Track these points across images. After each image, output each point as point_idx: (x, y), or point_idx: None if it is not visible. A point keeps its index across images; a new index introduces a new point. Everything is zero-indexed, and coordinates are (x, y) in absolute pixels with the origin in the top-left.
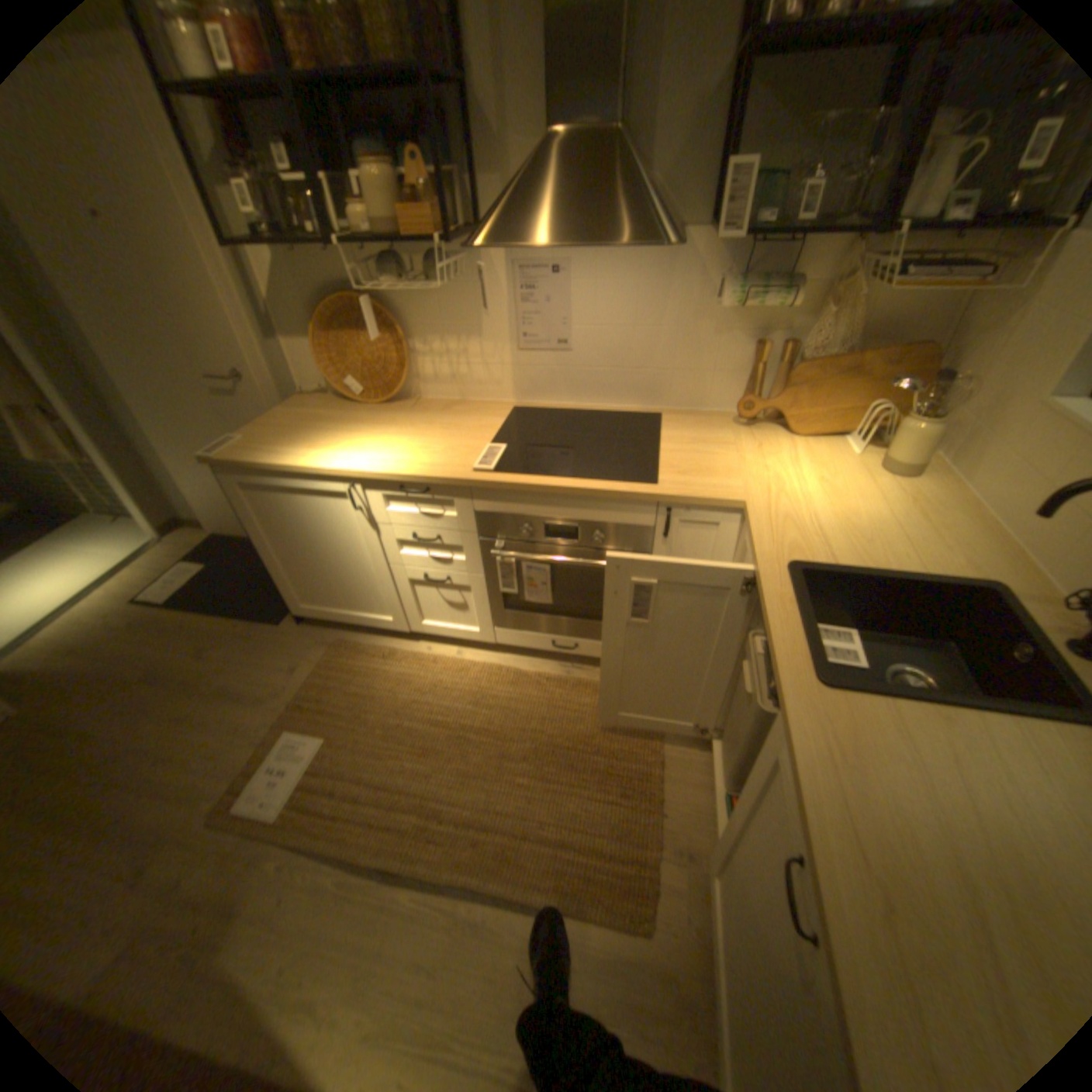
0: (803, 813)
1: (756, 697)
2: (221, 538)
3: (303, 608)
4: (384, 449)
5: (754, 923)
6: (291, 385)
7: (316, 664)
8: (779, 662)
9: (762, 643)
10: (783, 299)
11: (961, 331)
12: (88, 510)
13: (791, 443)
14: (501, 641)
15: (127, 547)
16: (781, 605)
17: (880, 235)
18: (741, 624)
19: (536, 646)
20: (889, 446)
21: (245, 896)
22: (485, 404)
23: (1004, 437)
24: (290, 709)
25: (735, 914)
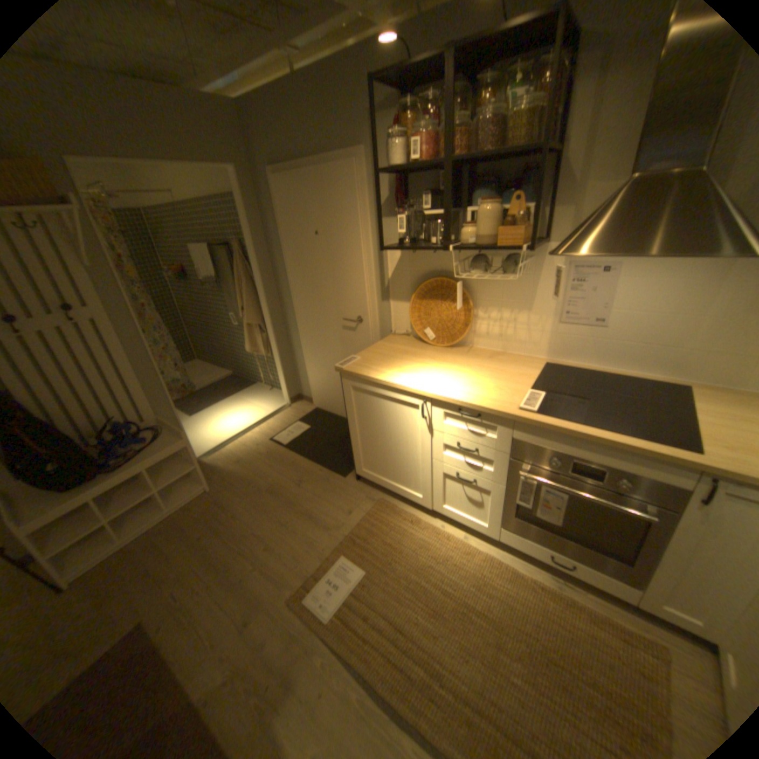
0: None
1: None
2: (321, 412)
3: (364, 472)
4: (450, 381)
5: None
6: (388, 329)
7: (365, 514)
8: None
9: None
10: None
11: None
12: (261, 381)
13: None
14: (504, 541)
15: (274, 407)
16: None
17: None
18: None
19: (535, 556)
20: None
21: (300, 679)
22: (522, 357)
23: None
24: (346, 542)
25: None
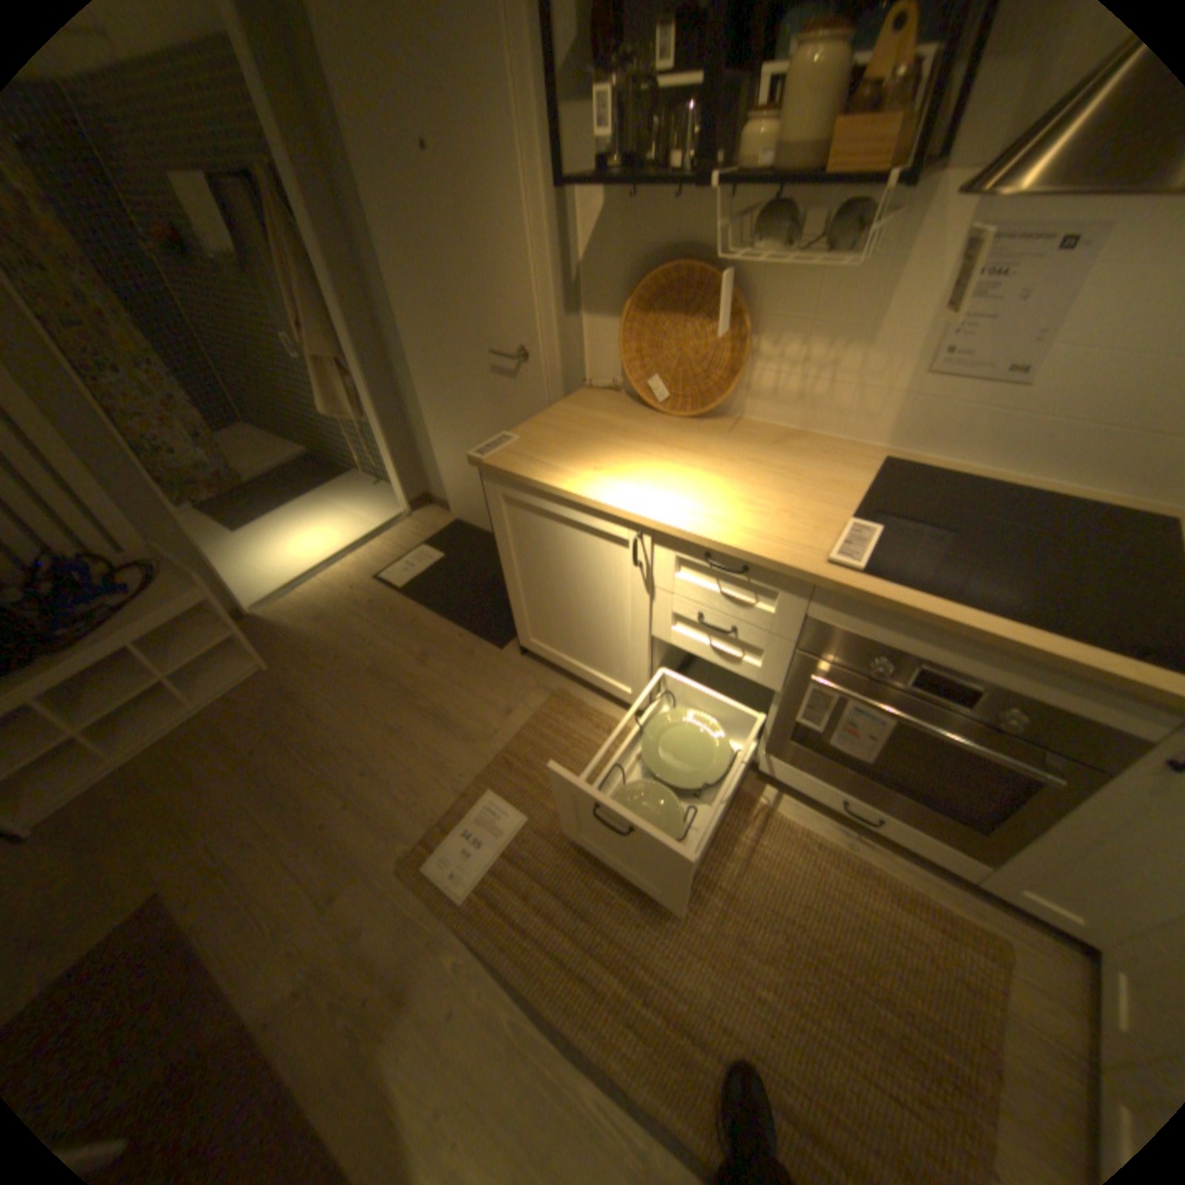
0: None
1: None
2: (463, 528)
3: (533, 644)
4: (692, 494)
5: None
6: (578, 375)
7: (533, 715)
8: None
9: None
10: None
11: None
12: (356, 468)
13: None
14: (767, 771)
15: (380, 517)
16: None
17: None
18: None
19: (817, 797)
20: None
21: (416, 992)
22: (839, 443)
23: None
24: (498, 764)
25: None
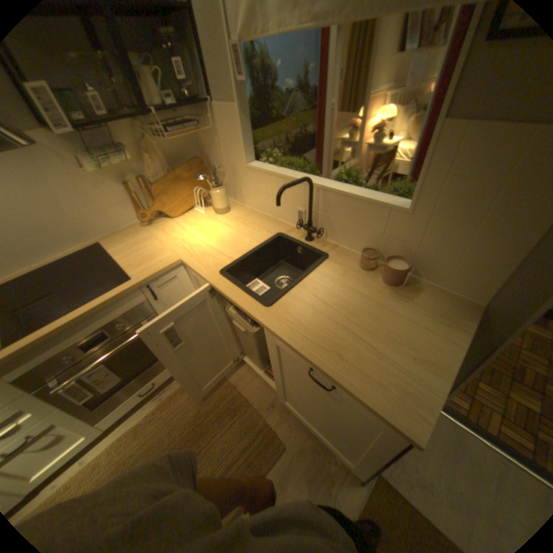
0: (299, 354)
1: (248, 330)
2: None
3: None
4: None
5: (308, 401)
6: None
7: None
8: (249, 311)
9: (234, 309)
10: (118, 157)
11: (200, 149)
12: None
13: (175, 222)
14: (105, 427)
15: None
16: (230, 290)
17: (140, 115)
18: (219, 308)
19: (130, 407)
20: (211, 204)
21: None
22: None
23: (242, 183)
24: None
25: (300, 405)
